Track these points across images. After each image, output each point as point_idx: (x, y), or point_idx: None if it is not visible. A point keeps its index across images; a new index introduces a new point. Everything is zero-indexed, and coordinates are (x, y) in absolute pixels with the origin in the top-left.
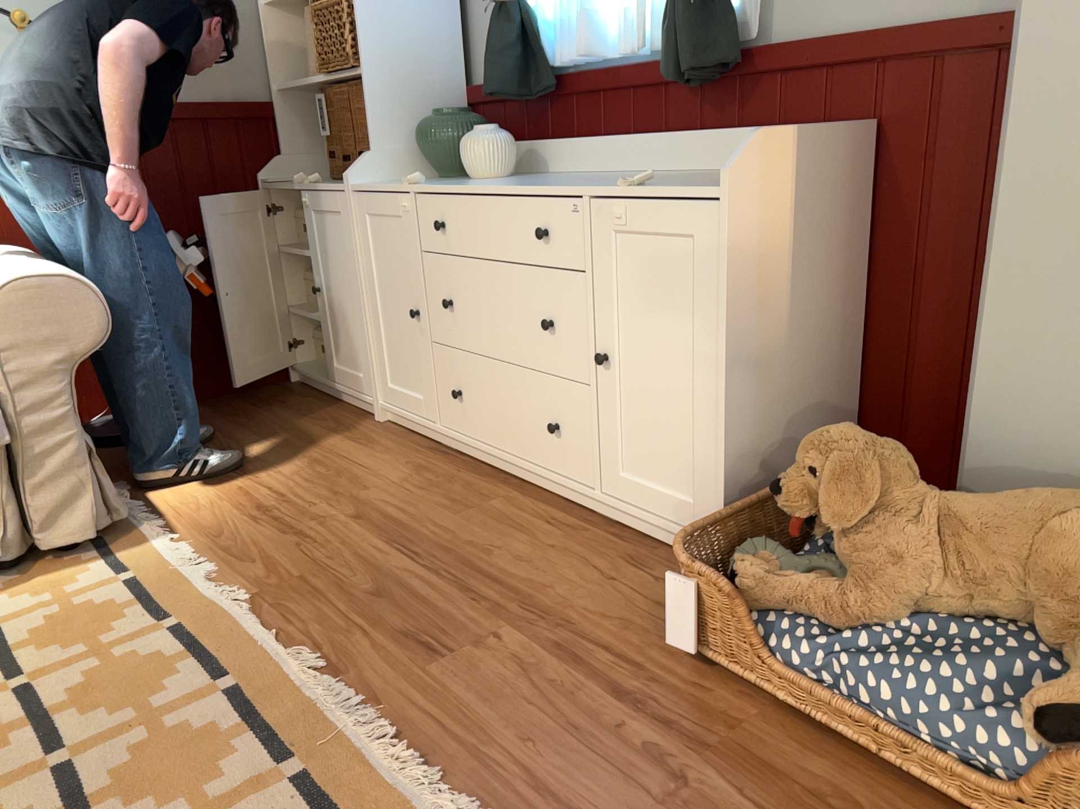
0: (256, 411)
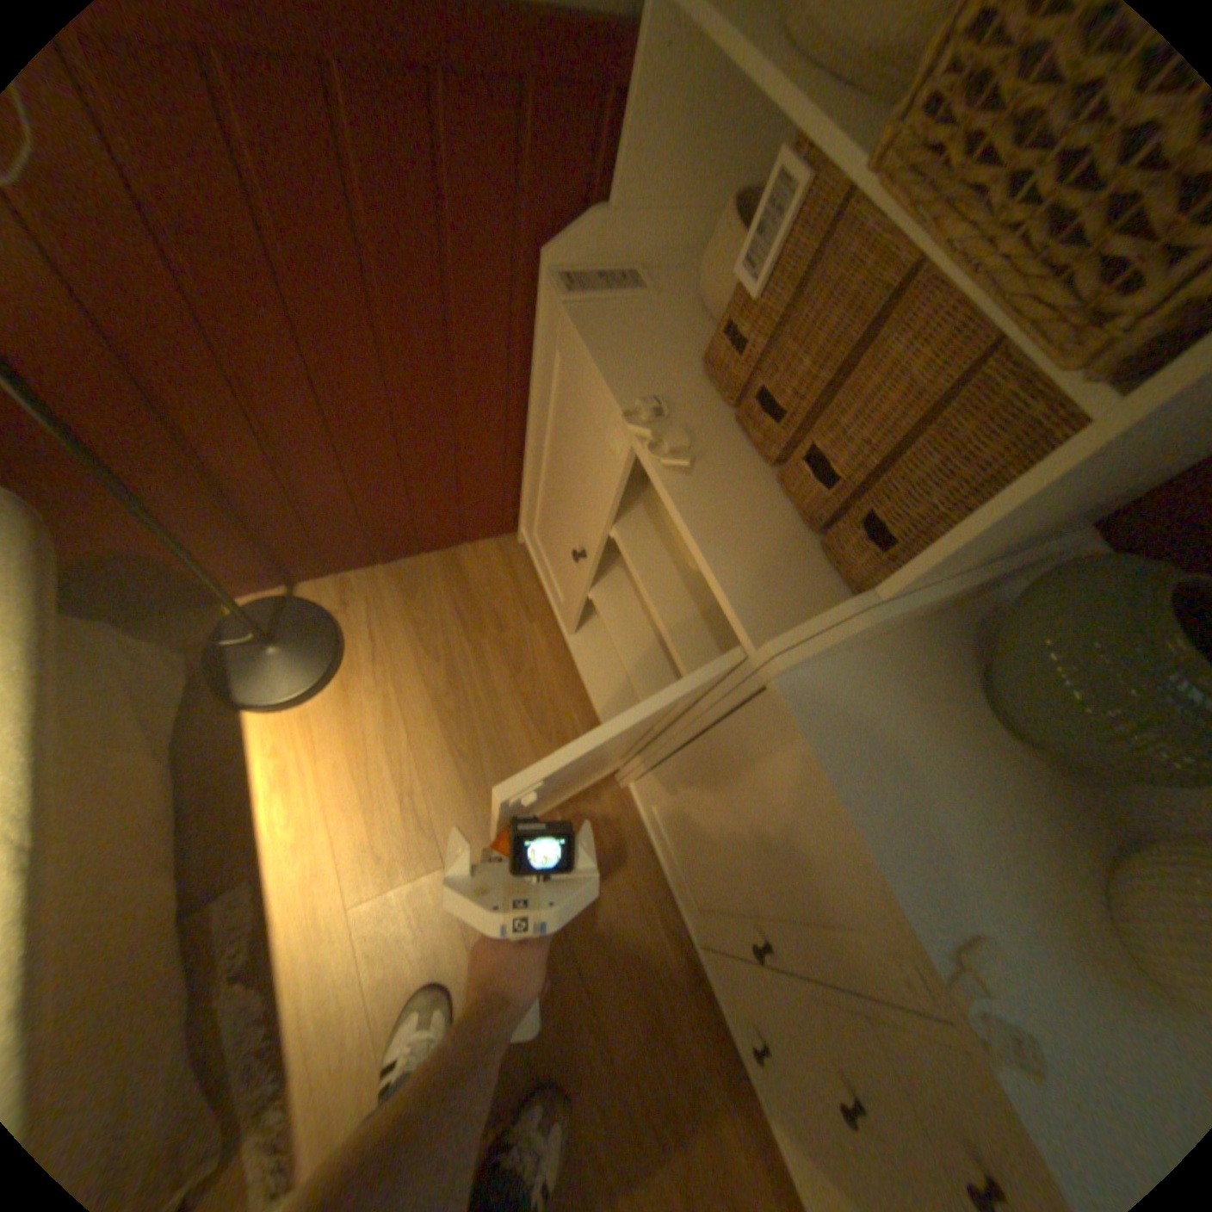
0: (462, 647)
